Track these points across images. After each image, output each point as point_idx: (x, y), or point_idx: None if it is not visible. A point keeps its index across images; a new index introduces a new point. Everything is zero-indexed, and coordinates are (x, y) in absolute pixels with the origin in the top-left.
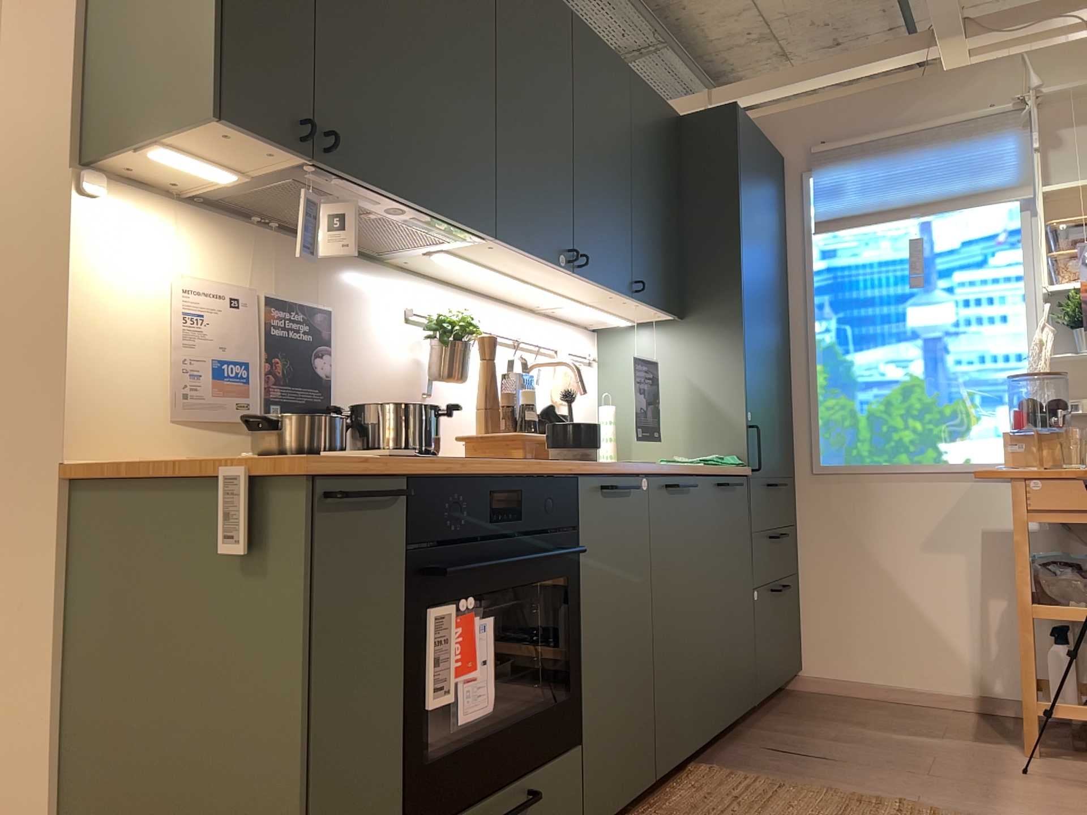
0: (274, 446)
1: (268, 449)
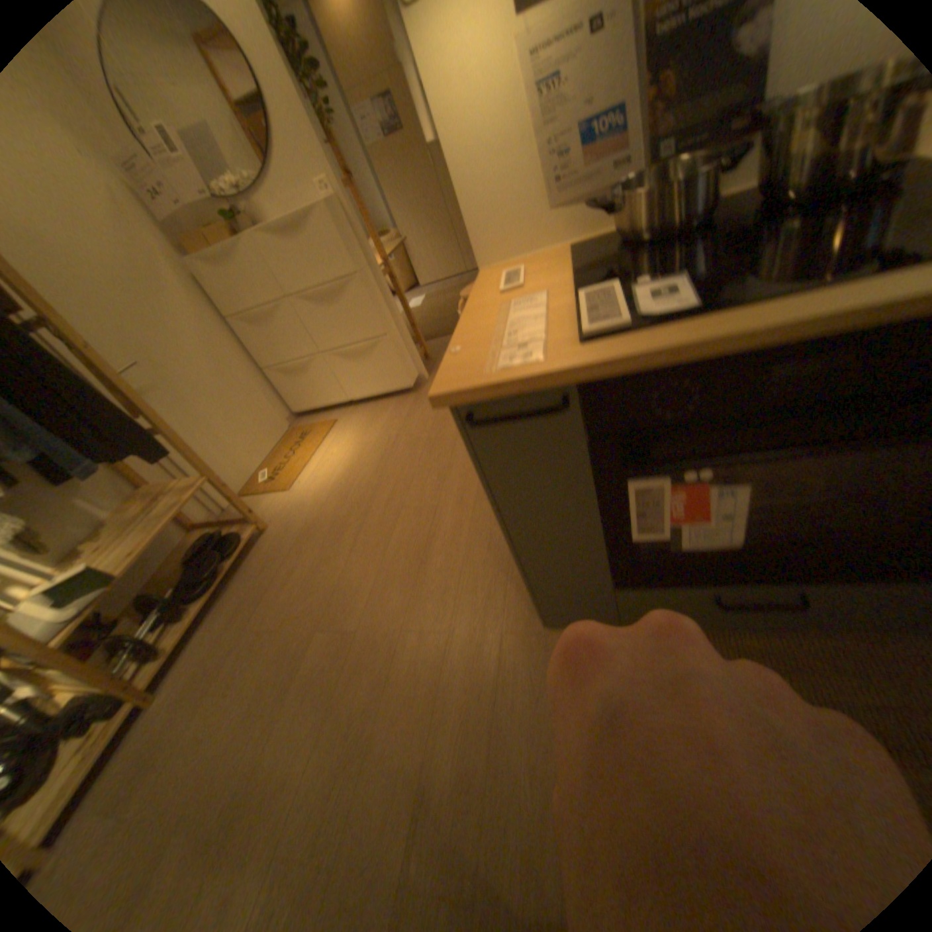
0: (629, 222)
1: (624, 226)
